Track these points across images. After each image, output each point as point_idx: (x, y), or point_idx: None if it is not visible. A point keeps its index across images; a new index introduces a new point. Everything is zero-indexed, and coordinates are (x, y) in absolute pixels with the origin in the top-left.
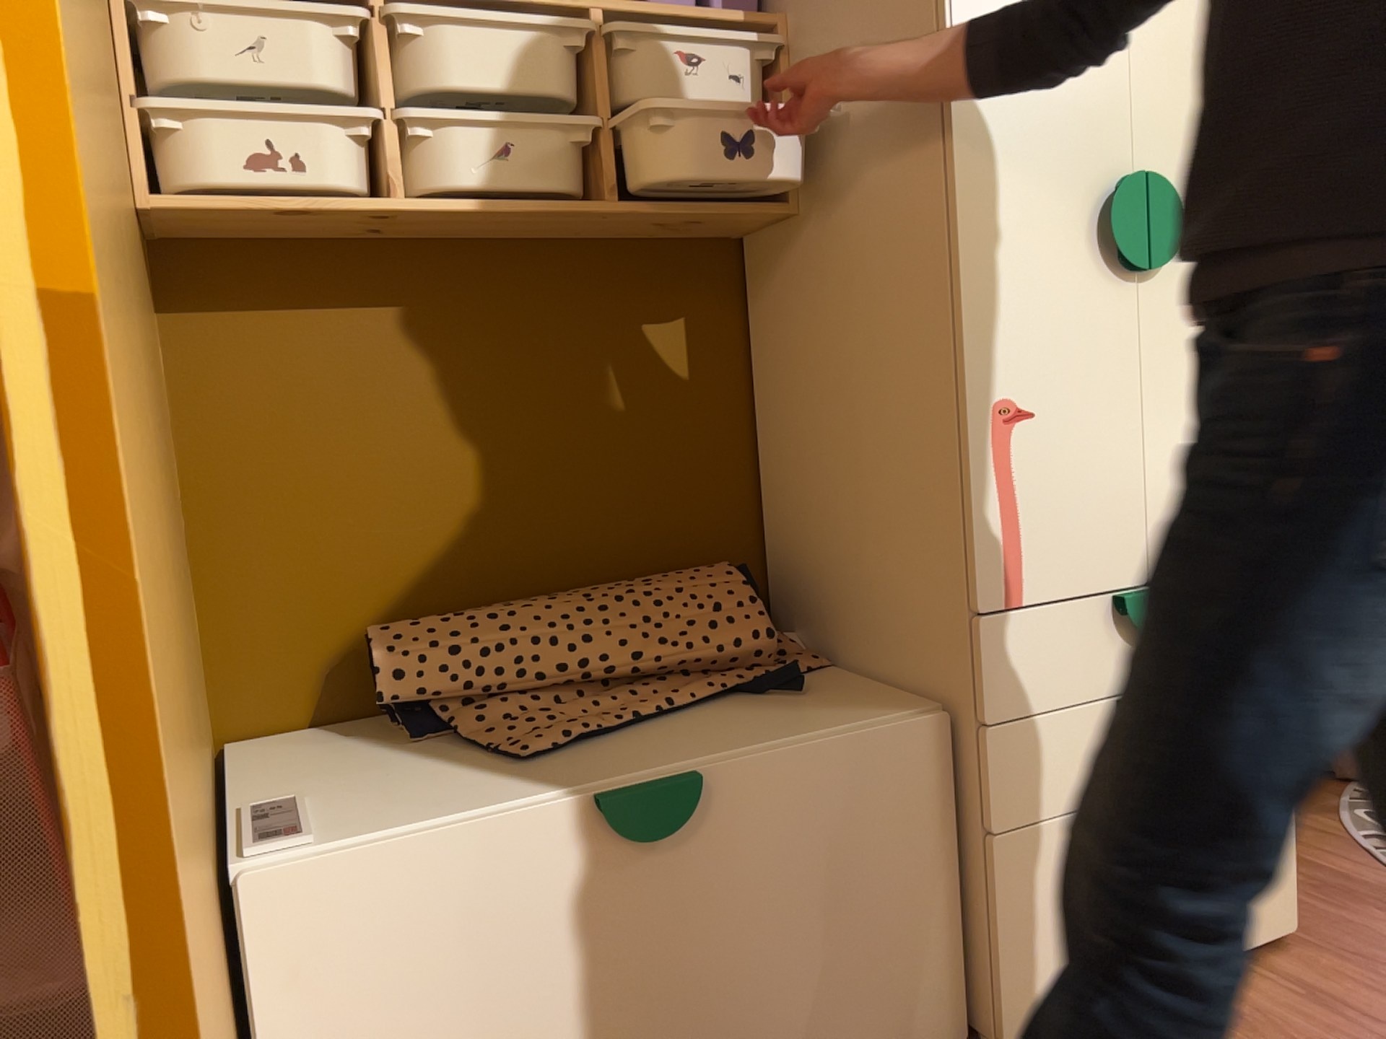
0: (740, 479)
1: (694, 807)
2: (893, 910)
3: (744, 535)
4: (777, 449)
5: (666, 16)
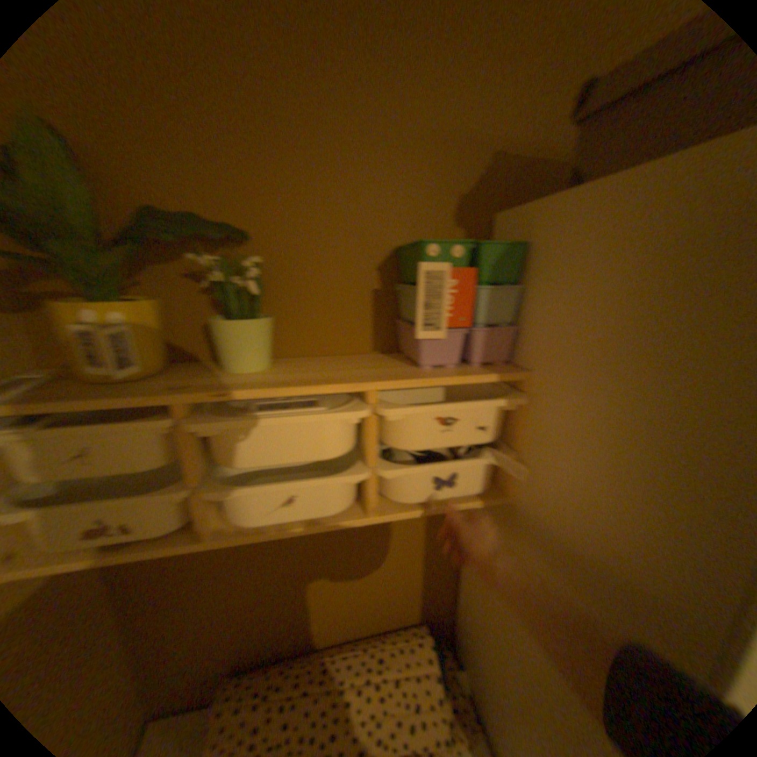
0: (446, 577)
1: None
2: None
3: (444, 602)
4: (470, 577)
5: (431, 381)
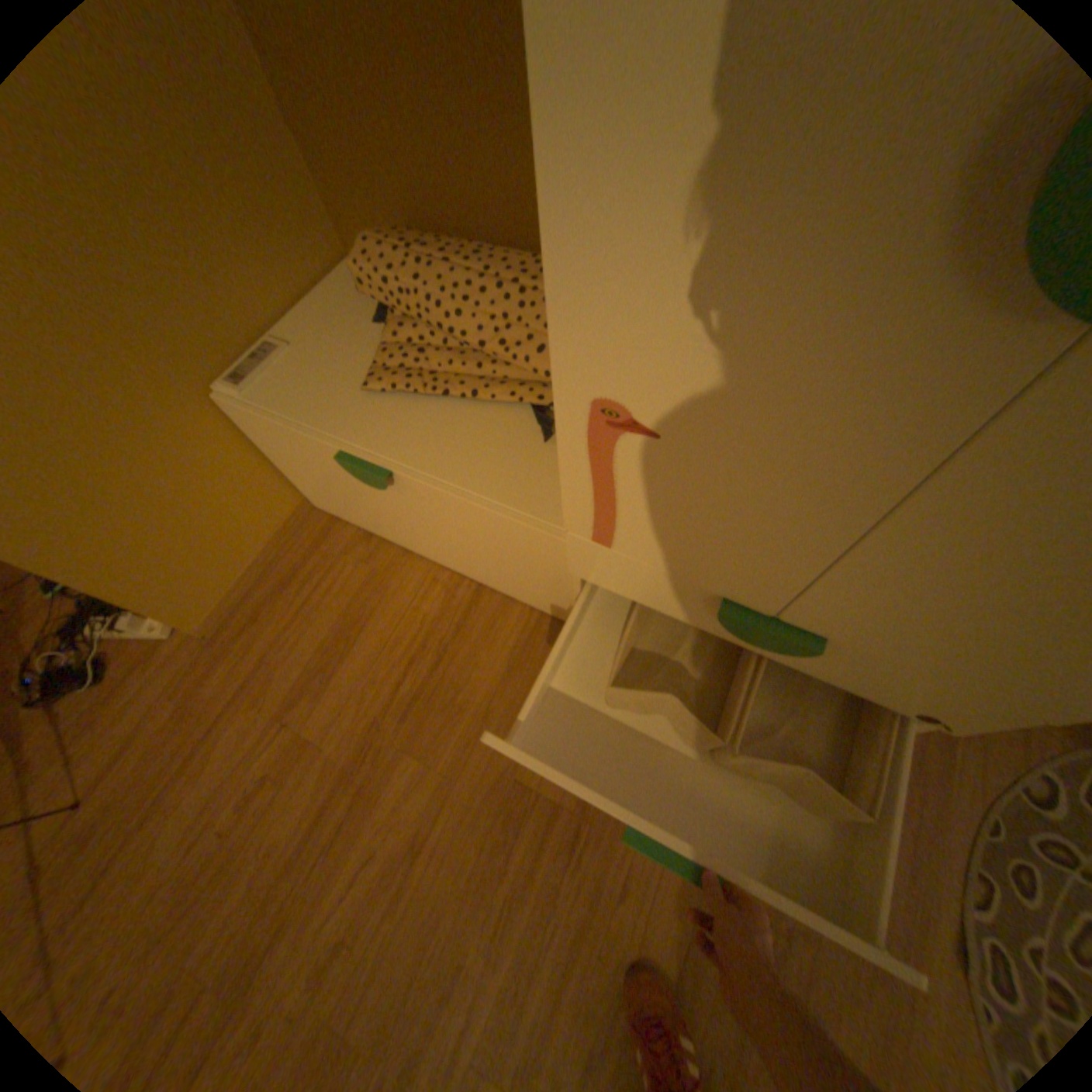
0: None
1: (384, 484)
2: (526, 574)
3: None
4: None
5: None
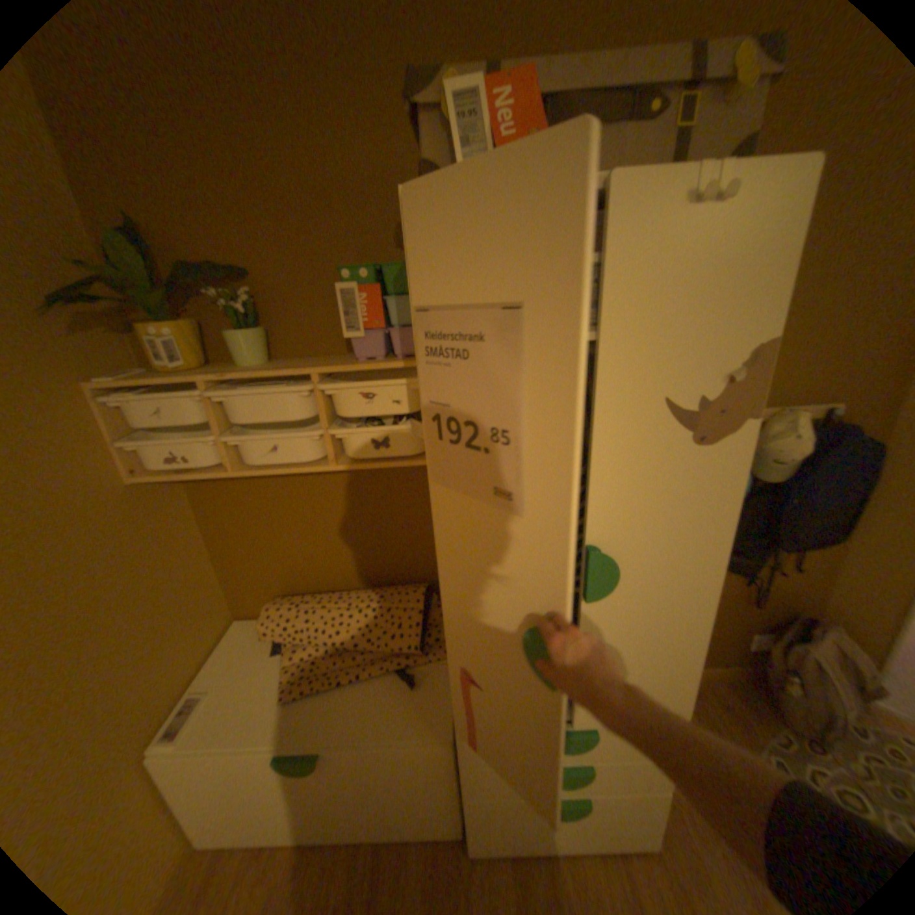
0: None
1: (312, 768)
2: (420, 800)
3: None
4: None
5: (357, 368)
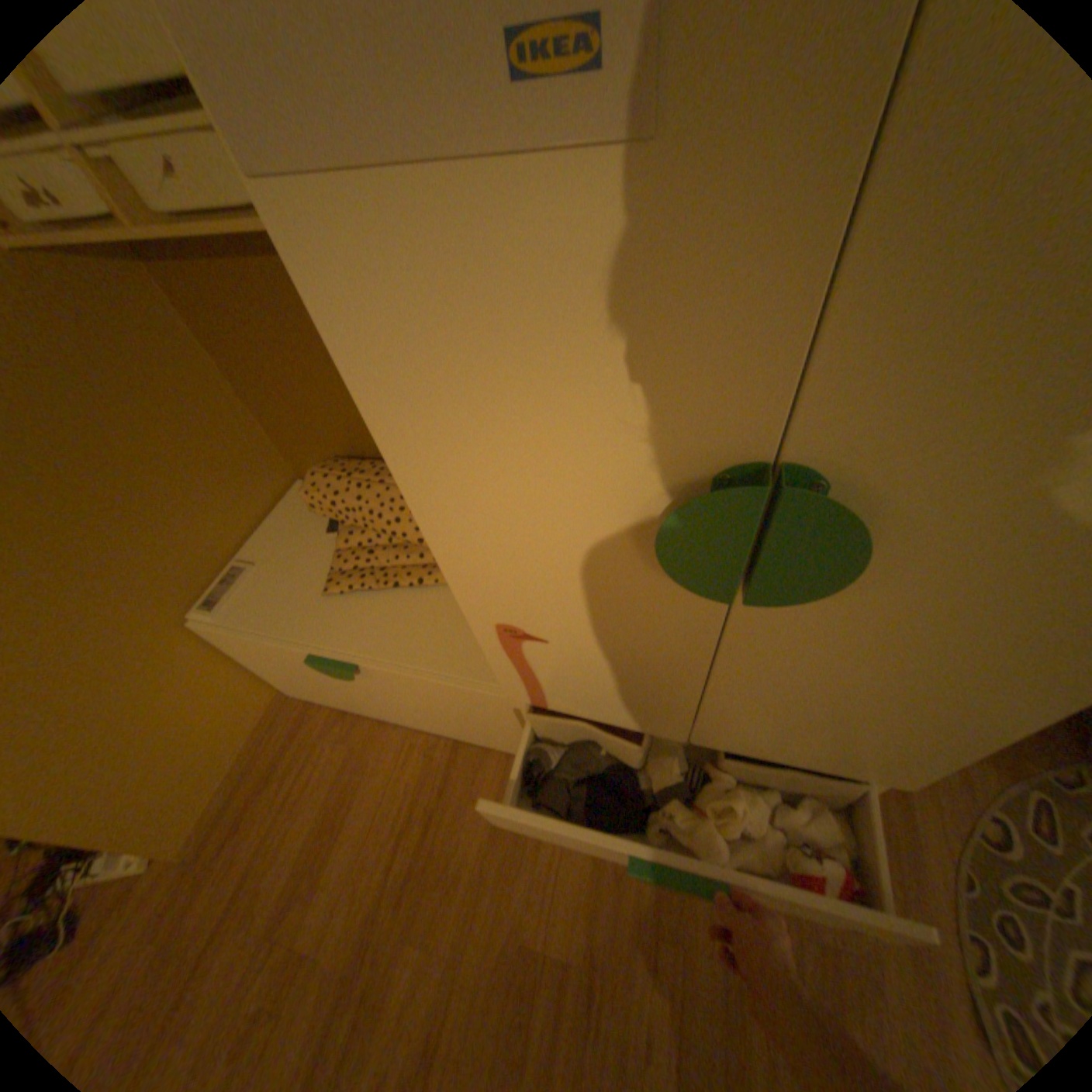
0: None
1: (351, 677)
2: (493, 727)
3: None
4: None
5: None
